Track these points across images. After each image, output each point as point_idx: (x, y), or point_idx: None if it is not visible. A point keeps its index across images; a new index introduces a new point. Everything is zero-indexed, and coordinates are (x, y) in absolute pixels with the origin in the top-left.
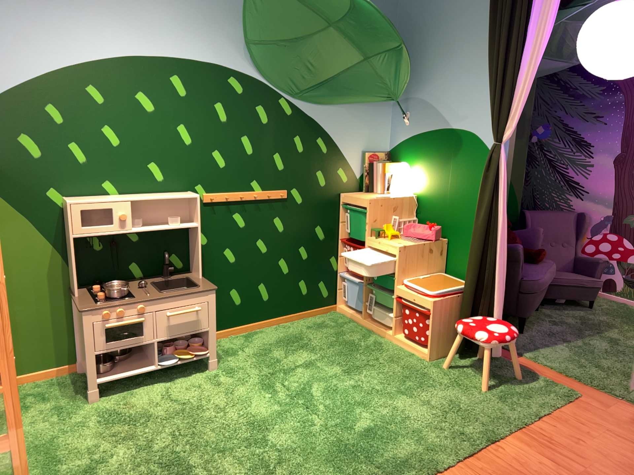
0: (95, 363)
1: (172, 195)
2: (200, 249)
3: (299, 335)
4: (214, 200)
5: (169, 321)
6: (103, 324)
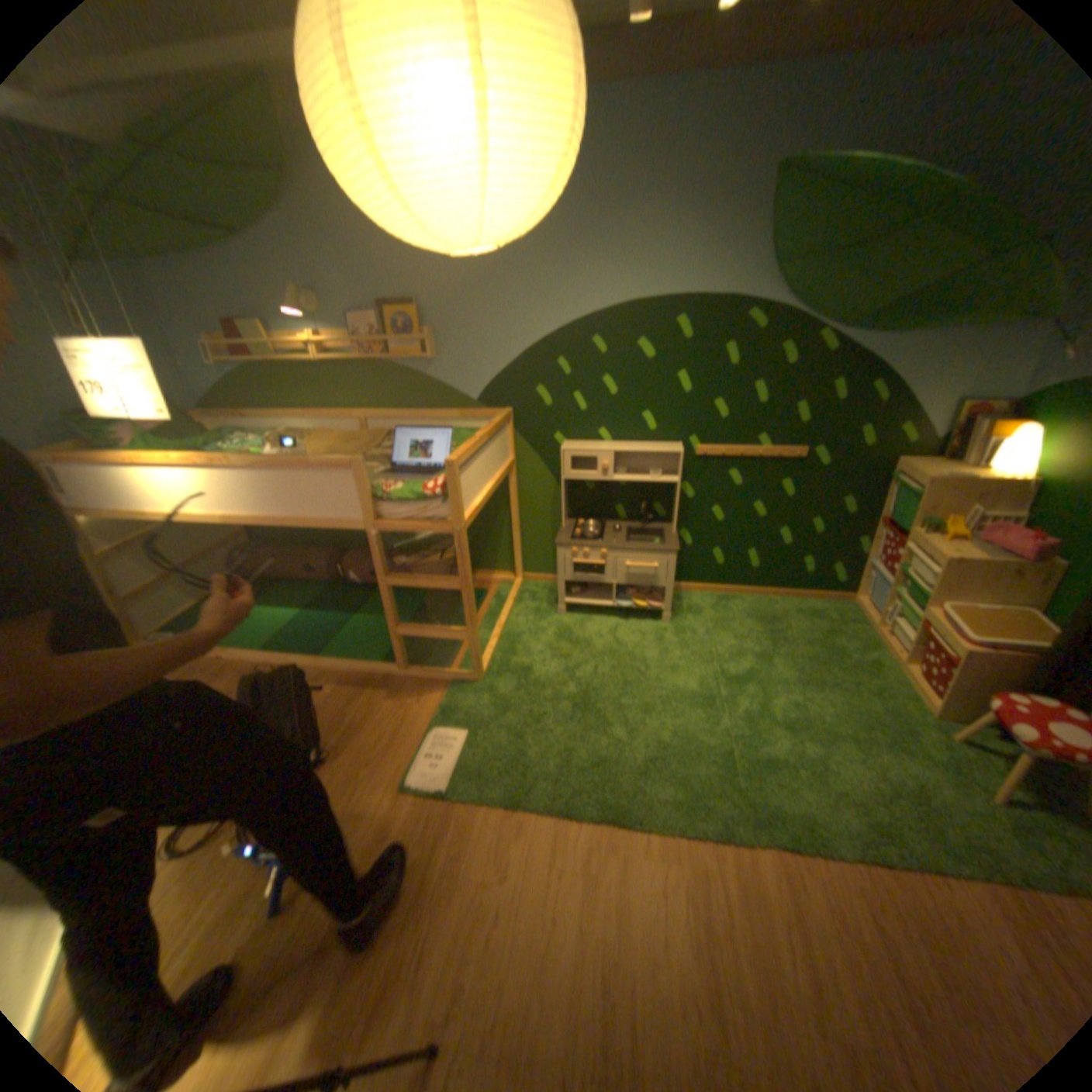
0: (563, 587)
1: (656, 449)
2: (676, 506)
3: (780, 617)
4: (708, 454)
5: (627, 570)
6: (571, 558)
